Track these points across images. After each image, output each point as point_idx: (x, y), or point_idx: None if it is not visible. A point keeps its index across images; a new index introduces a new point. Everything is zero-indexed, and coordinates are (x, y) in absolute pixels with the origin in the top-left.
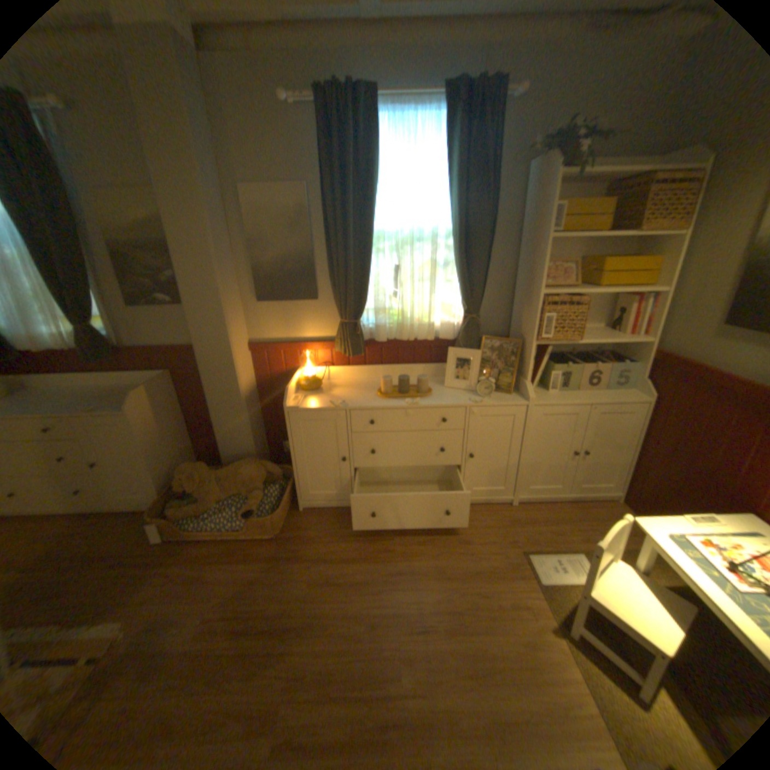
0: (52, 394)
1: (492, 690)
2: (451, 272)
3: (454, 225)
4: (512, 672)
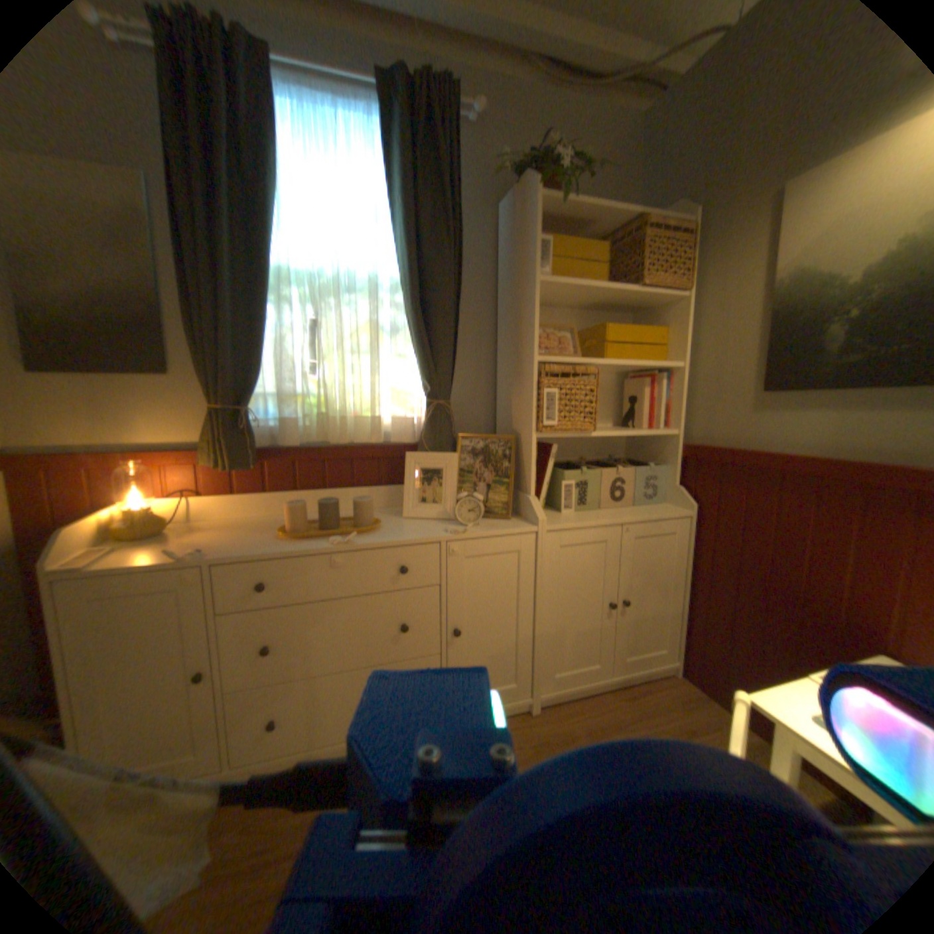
0: None
1: None
2: (405, 340)
3: (402, 267)
4: None
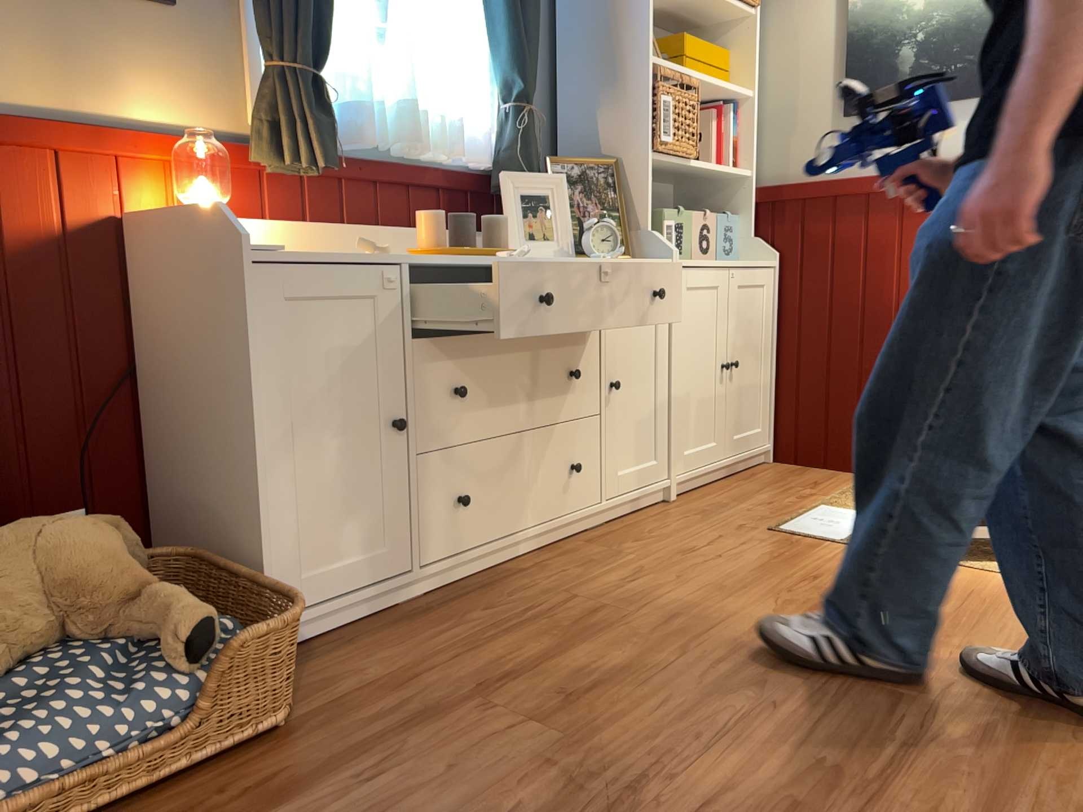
0: None
1: (977, 630)
2: (472, 17)
3: None
4: (960, 607)
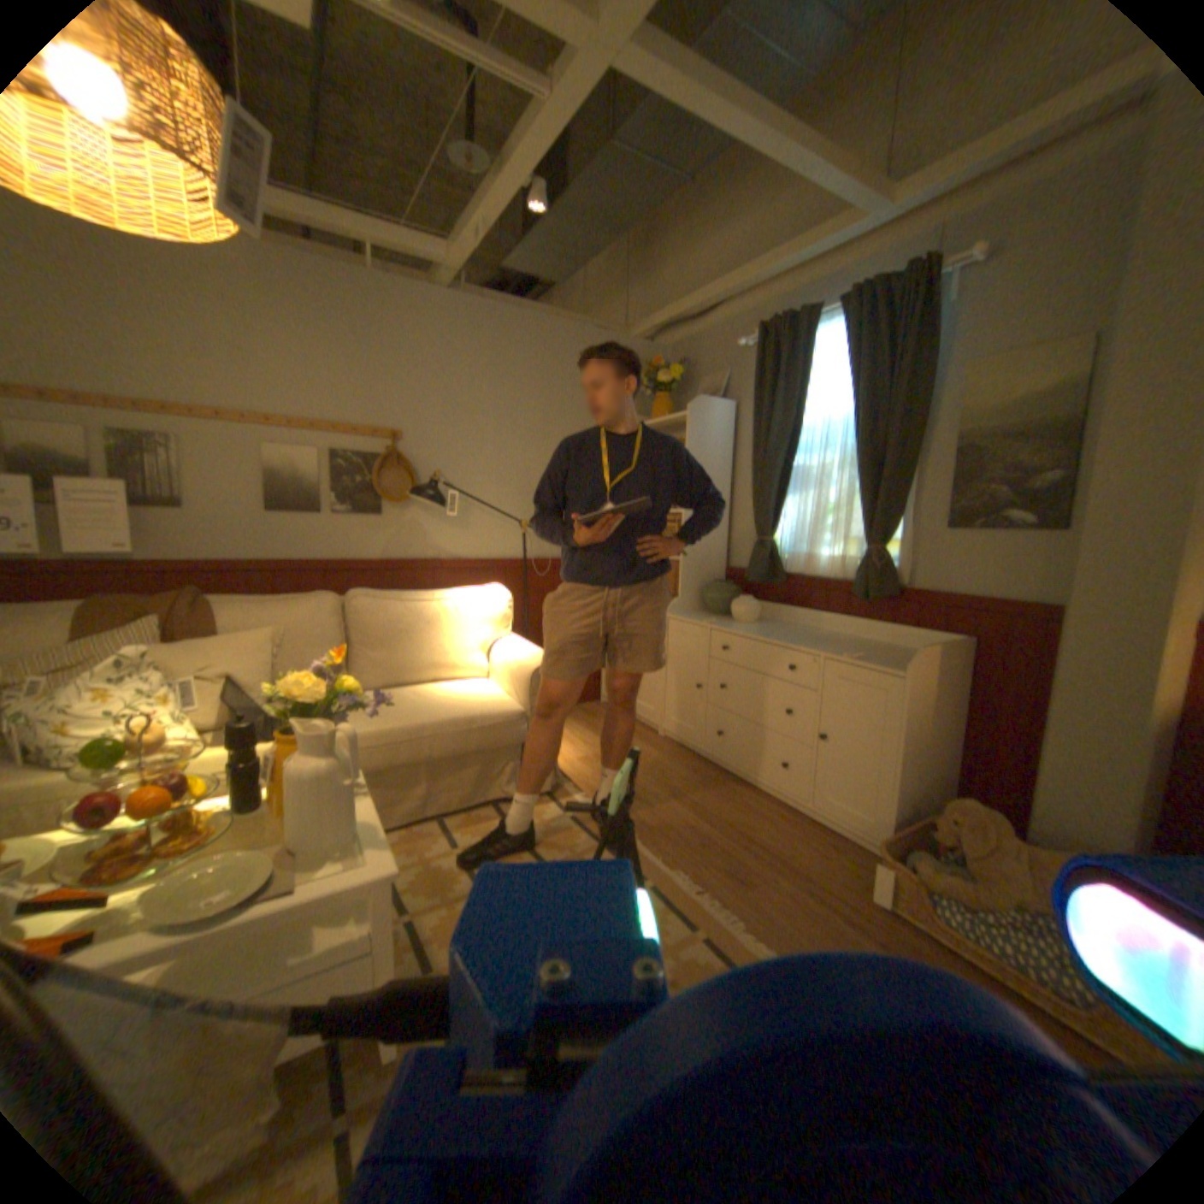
0: (801, 631)
1: None
2: None
3: None
4: None
